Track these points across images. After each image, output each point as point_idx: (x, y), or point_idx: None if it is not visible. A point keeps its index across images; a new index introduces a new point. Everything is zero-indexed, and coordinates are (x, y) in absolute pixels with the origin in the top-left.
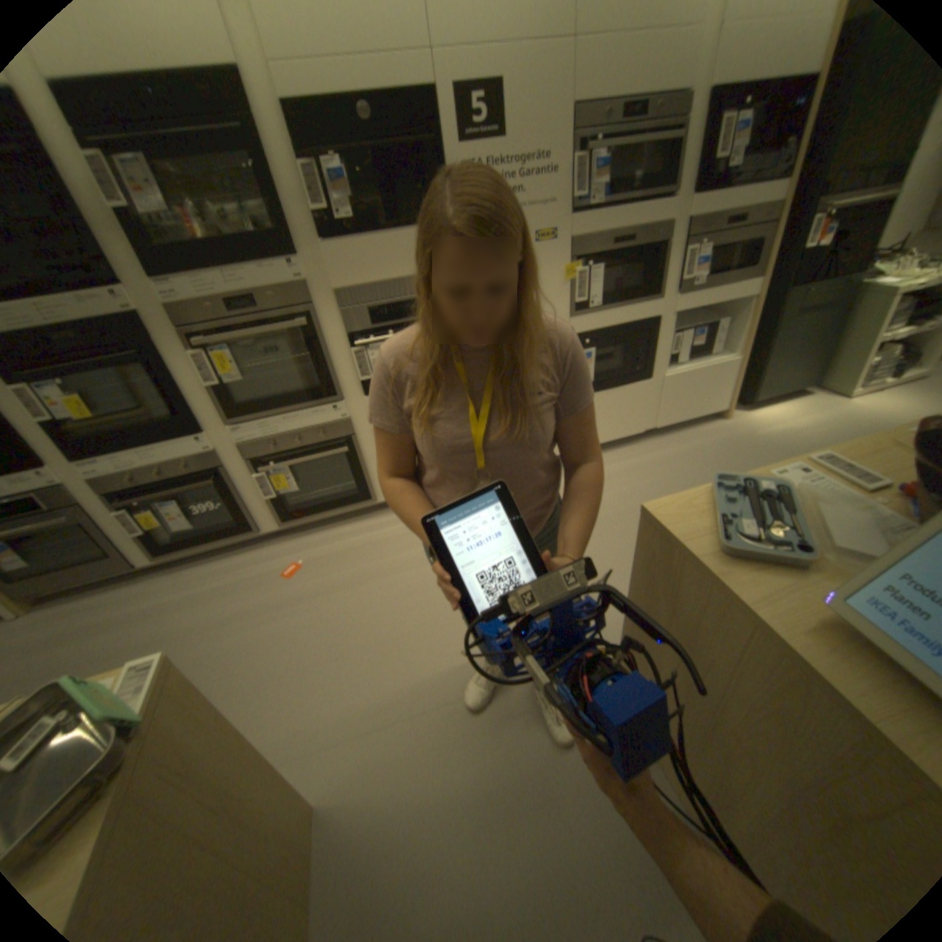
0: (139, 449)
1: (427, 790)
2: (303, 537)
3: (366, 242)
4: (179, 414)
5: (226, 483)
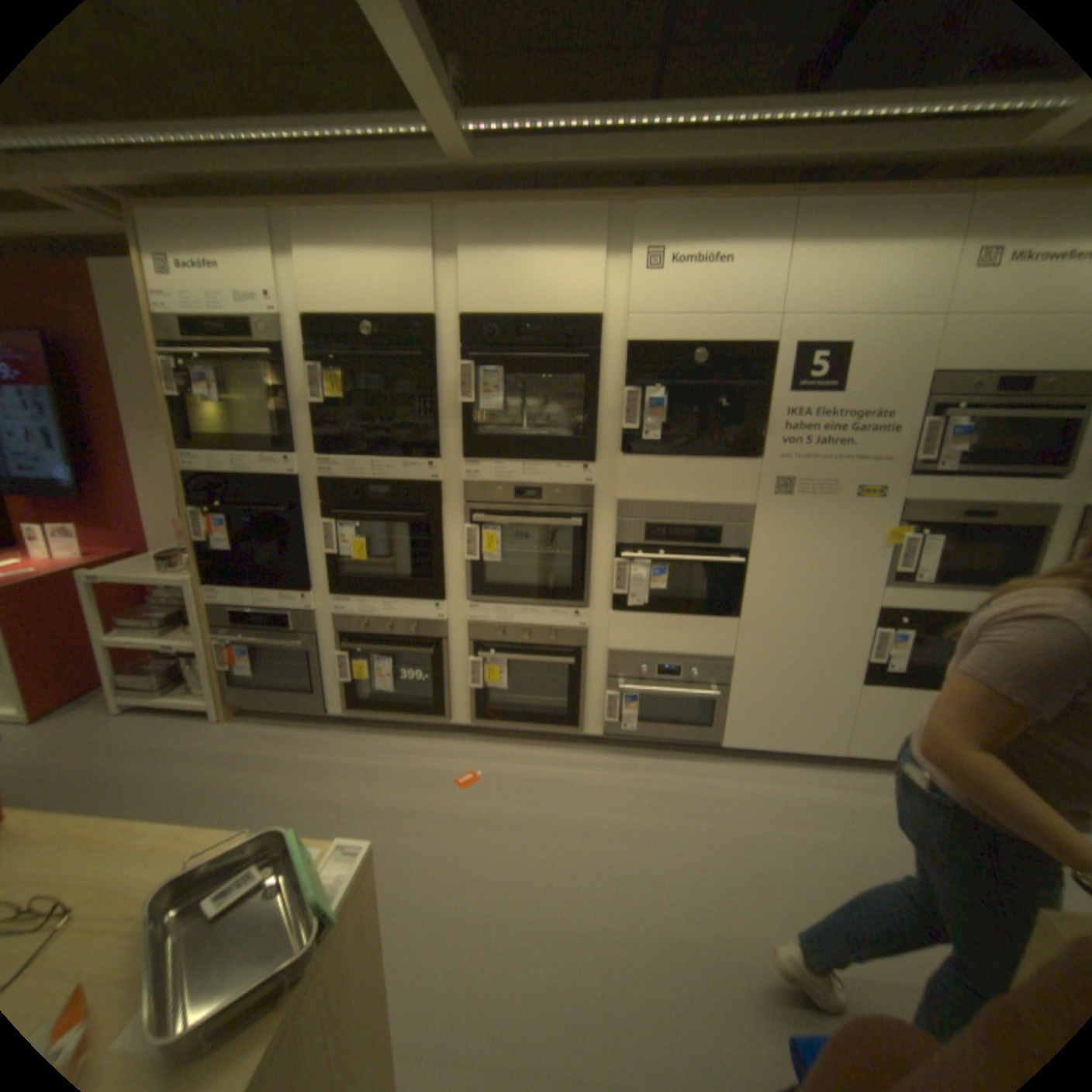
0: (387, 599)
1: None
2: (490, 744)
3: (665, 463)
4: (433, 577)
5: (444, 657)
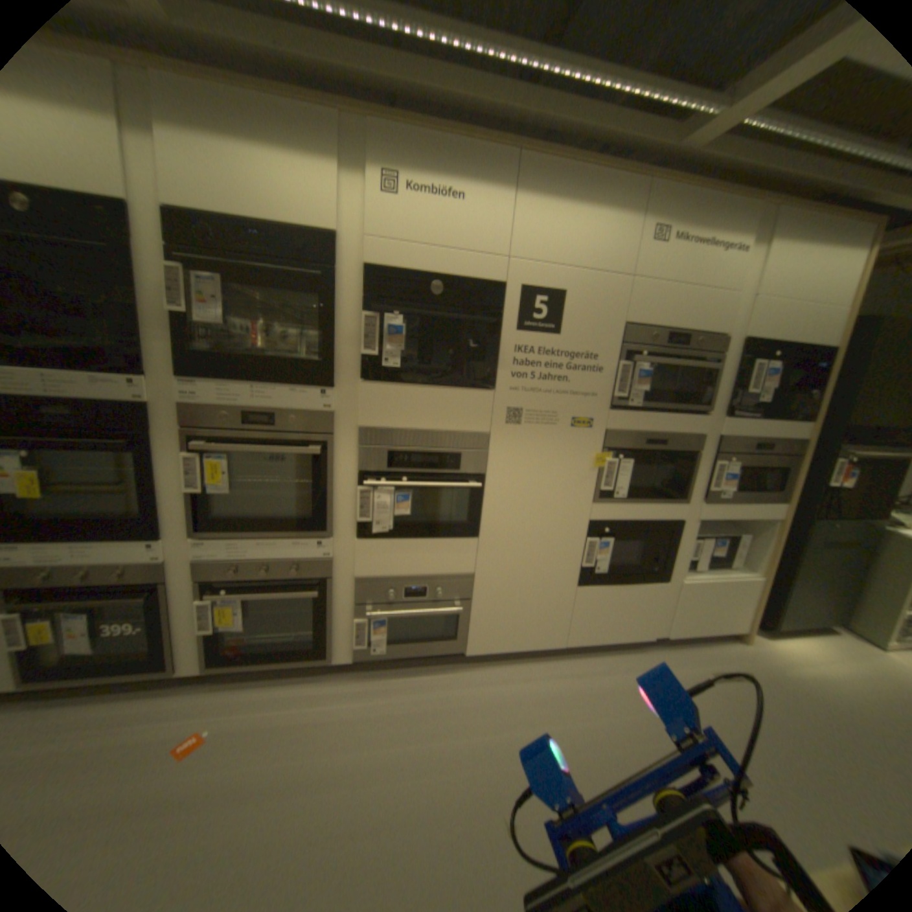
0: (77, 543)
1: None
2: (226, 691)
3: (406, 391)
4: (143, 514)
5: (161, 603)
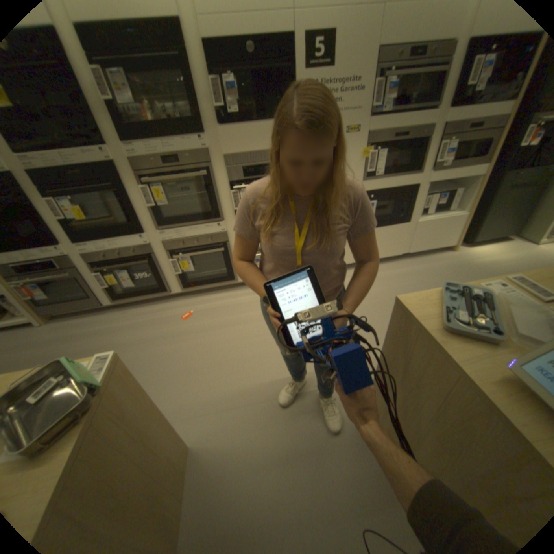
0: (109, 239)
1: (253, 447)
2: (195, 297)
3: (244, 127)
4: (132, 221)
5: (155, 262)
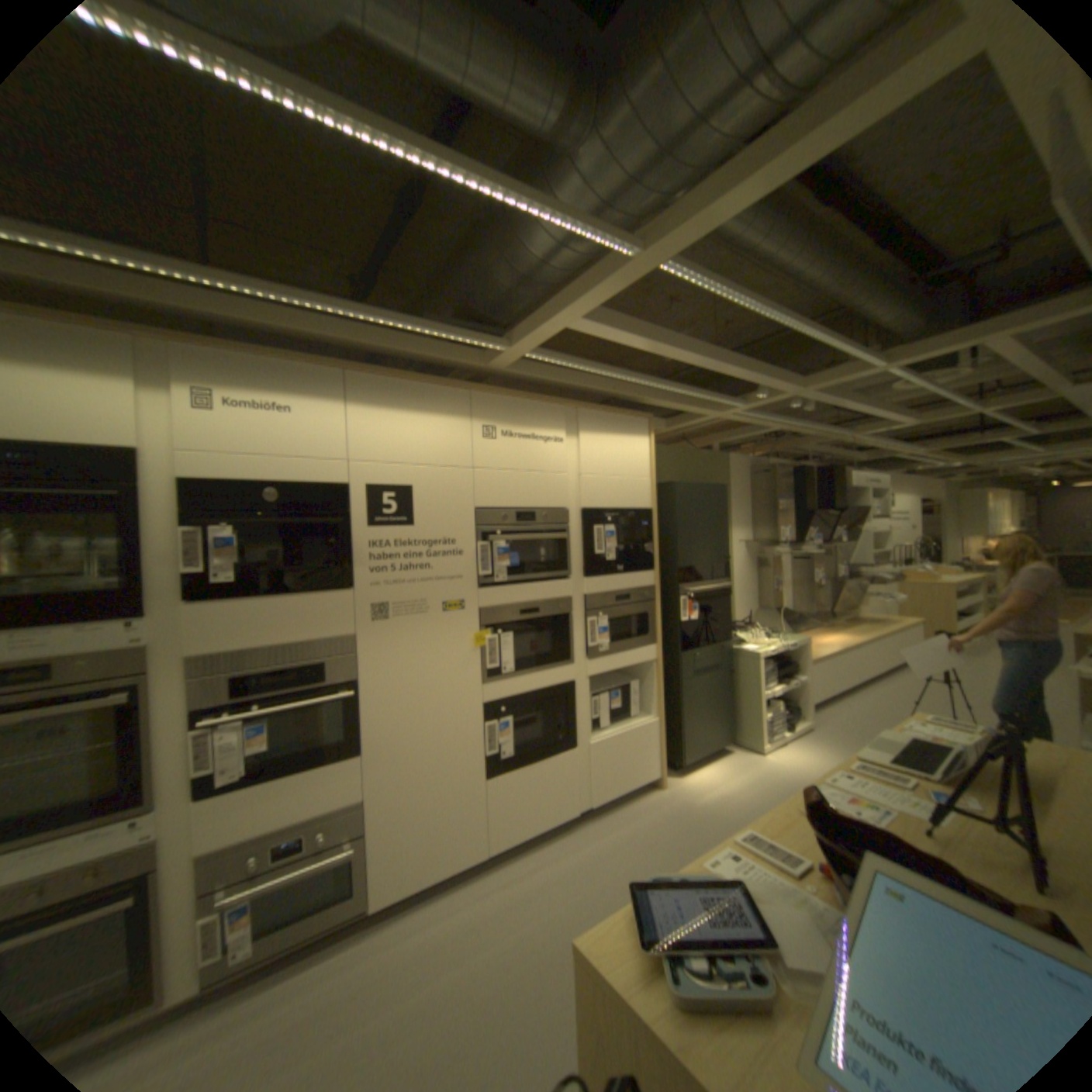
0: None
1: None
2: None
3: (244, 606)
4: None
5: None
